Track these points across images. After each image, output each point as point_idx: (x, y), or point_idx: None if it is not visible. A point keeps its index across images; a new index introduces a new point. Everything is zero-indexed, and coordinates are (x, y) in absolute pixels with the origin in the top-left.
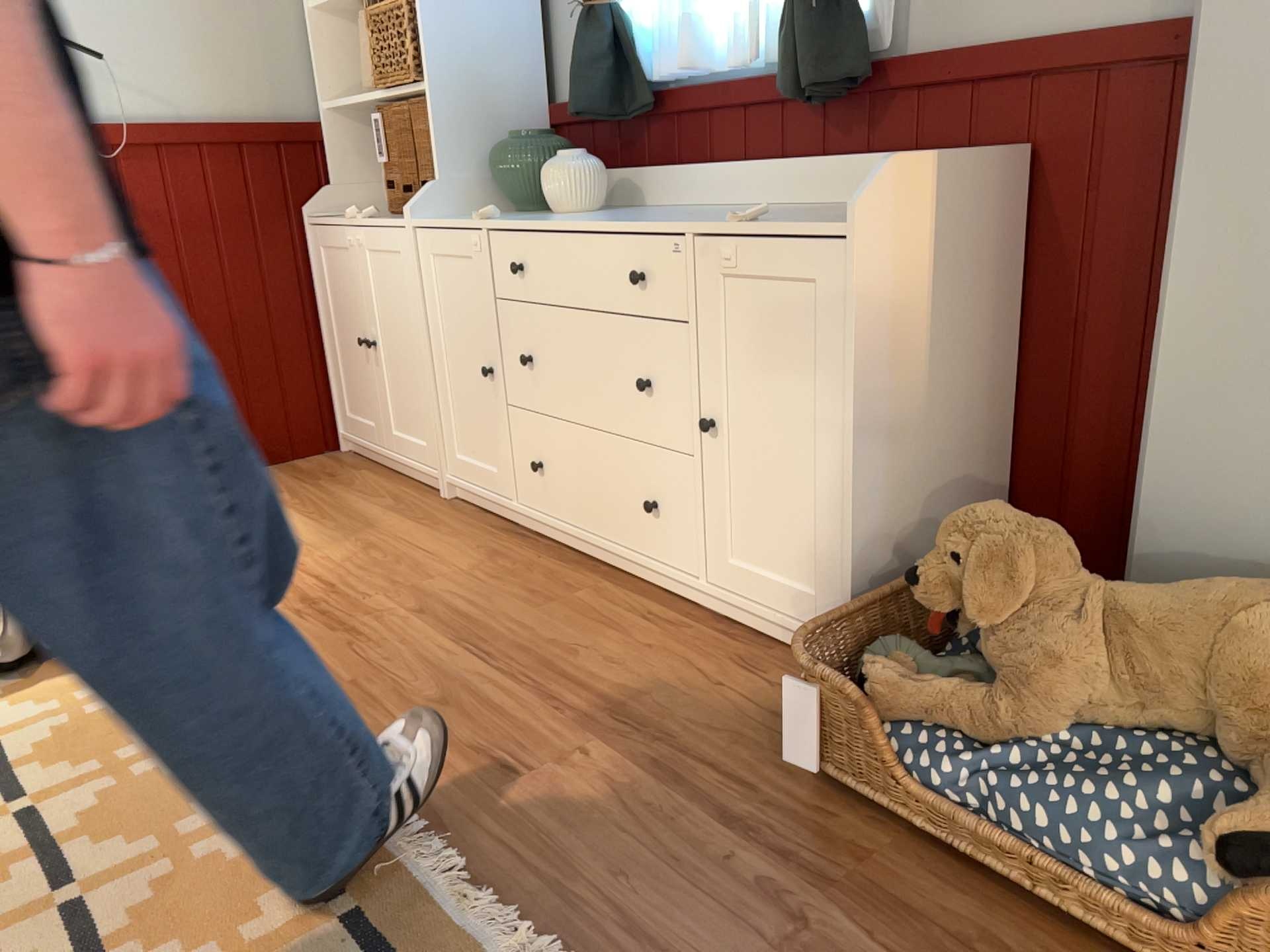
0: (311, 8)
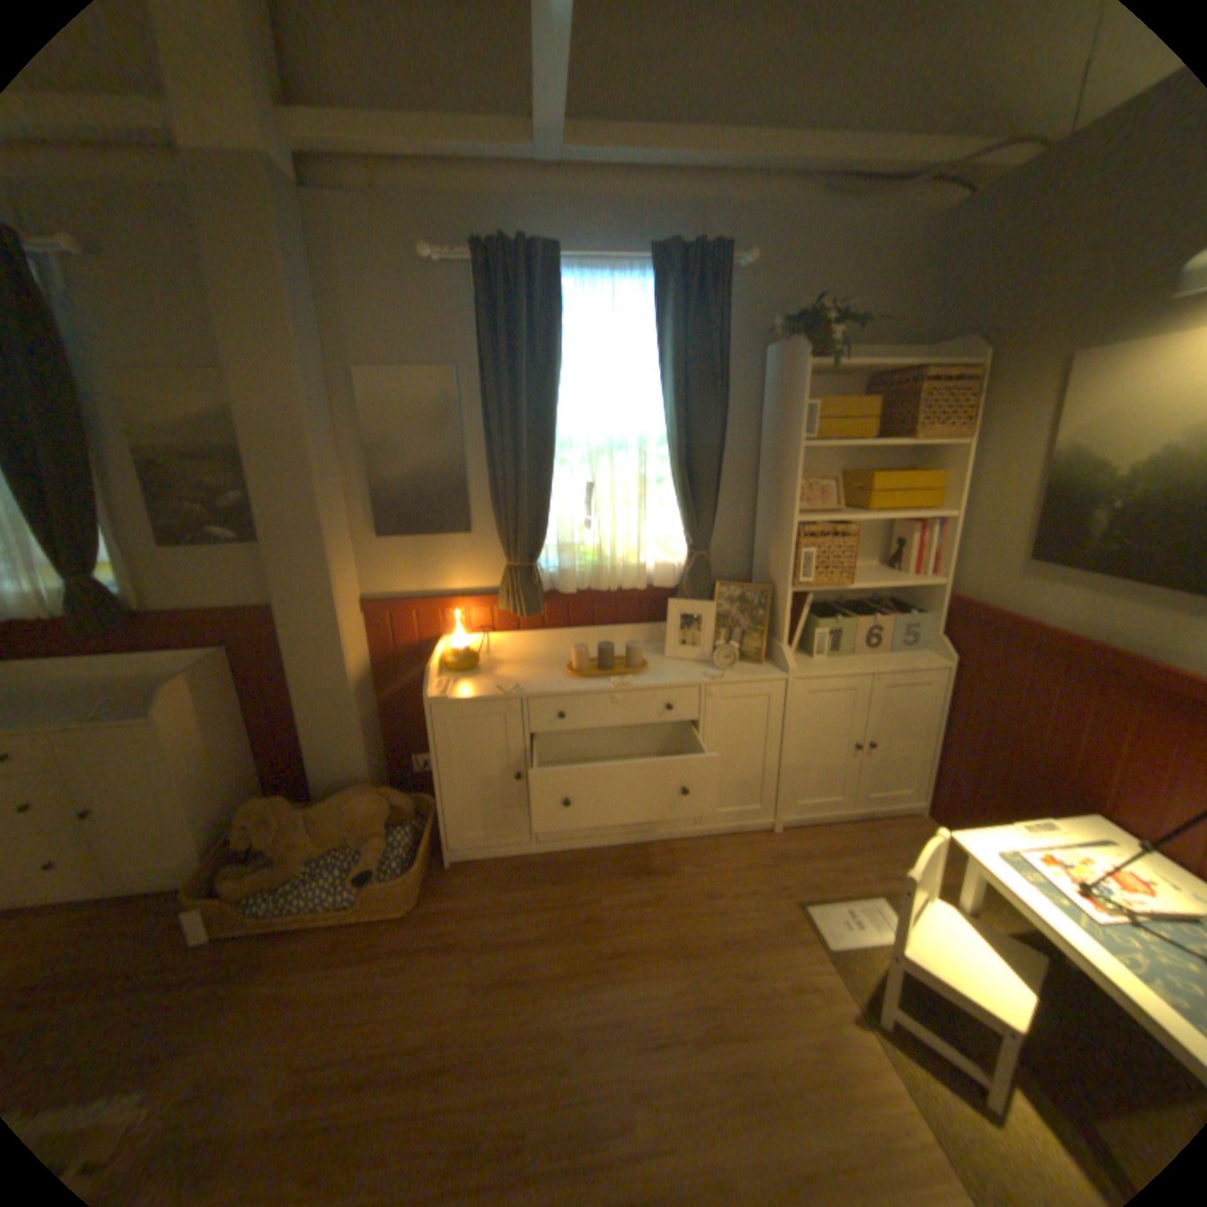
0: None
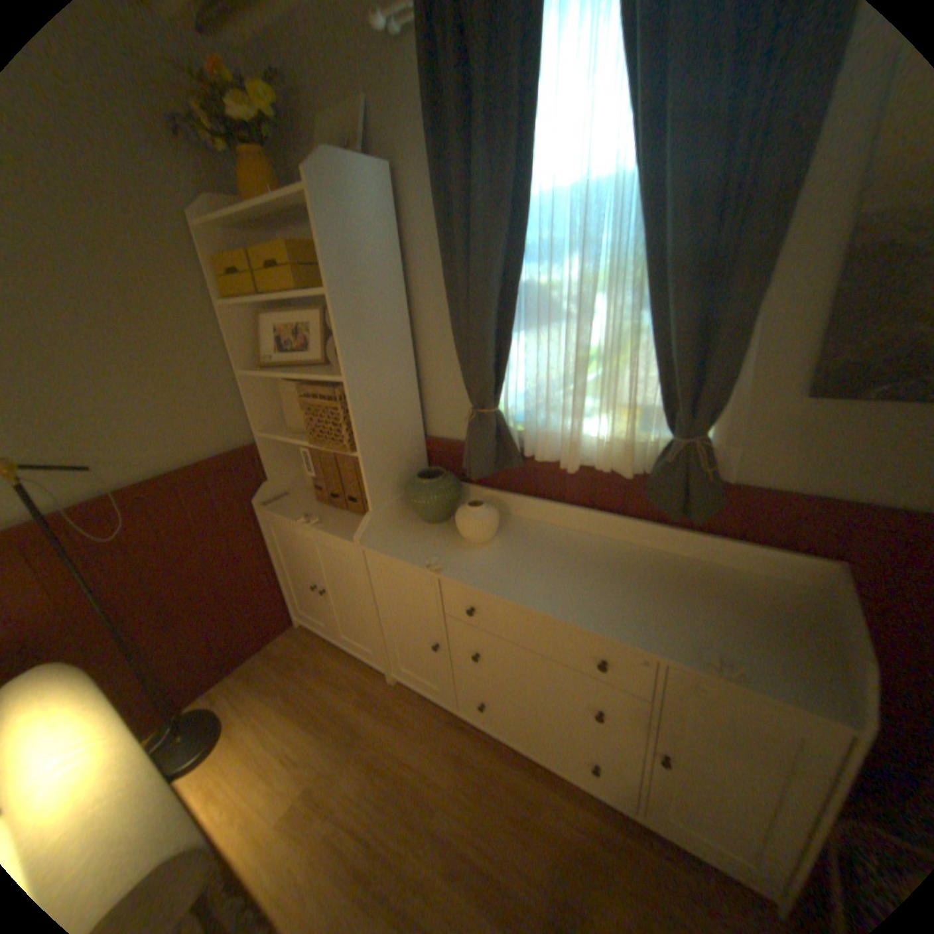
0: (239, 371)
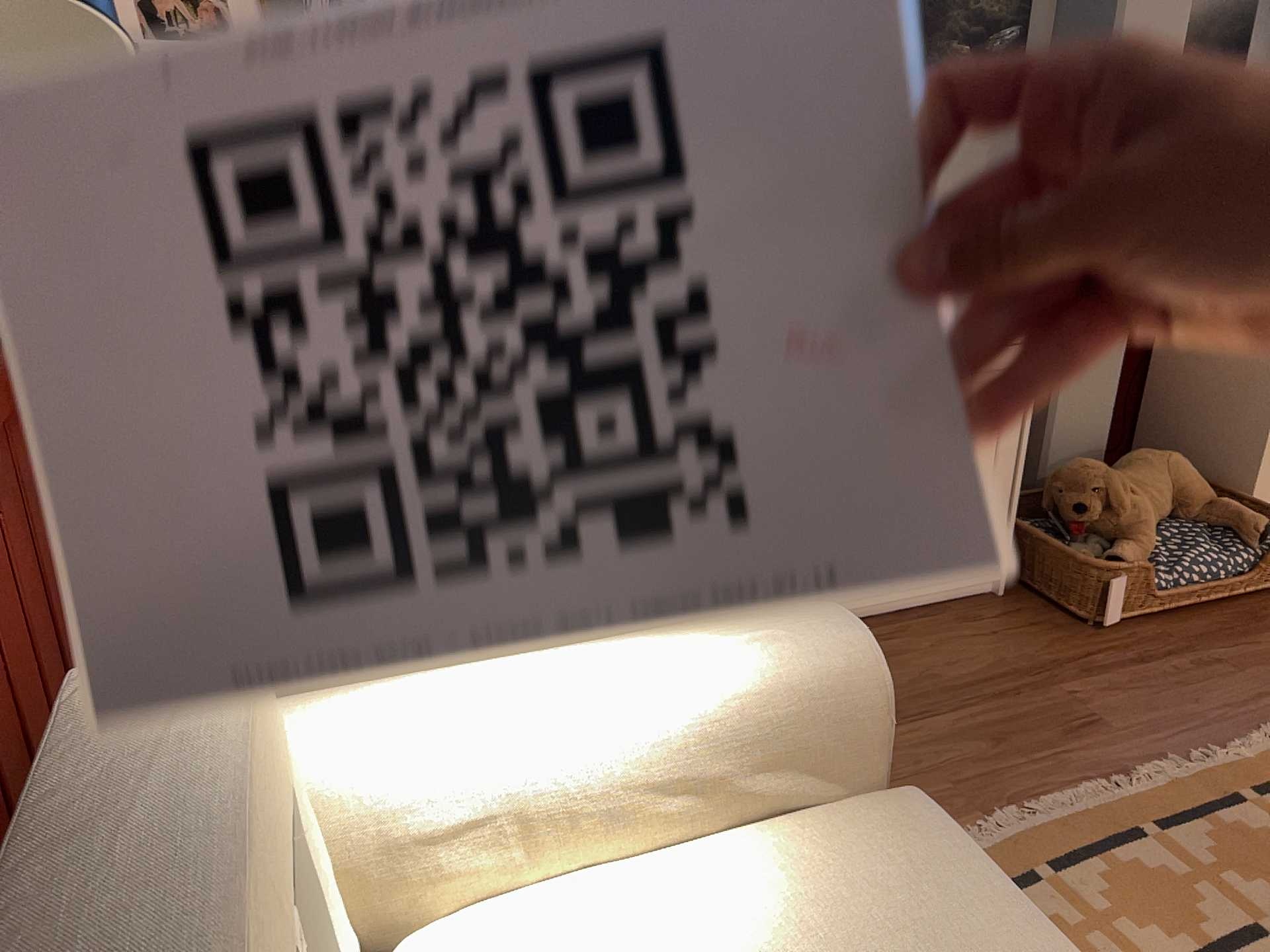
0: None
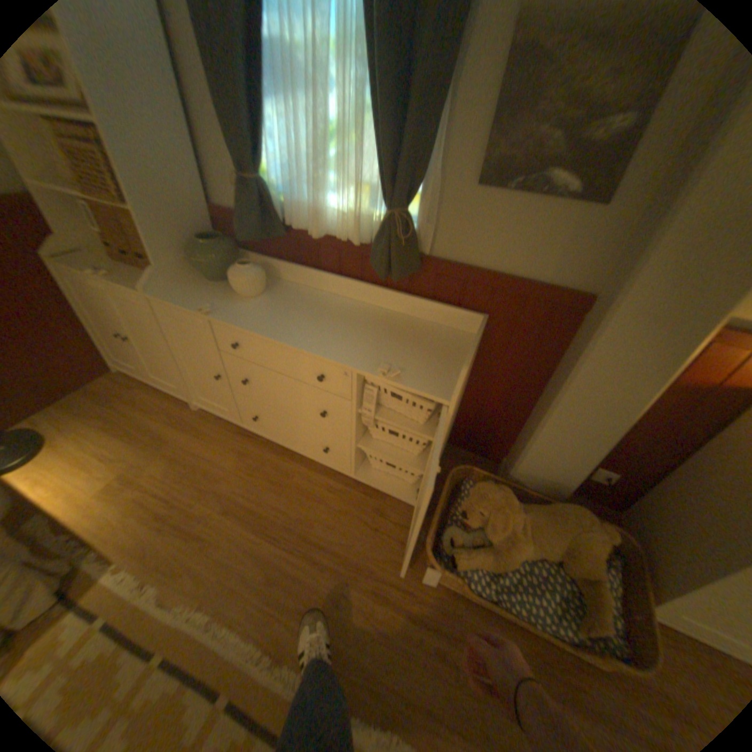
0: None
